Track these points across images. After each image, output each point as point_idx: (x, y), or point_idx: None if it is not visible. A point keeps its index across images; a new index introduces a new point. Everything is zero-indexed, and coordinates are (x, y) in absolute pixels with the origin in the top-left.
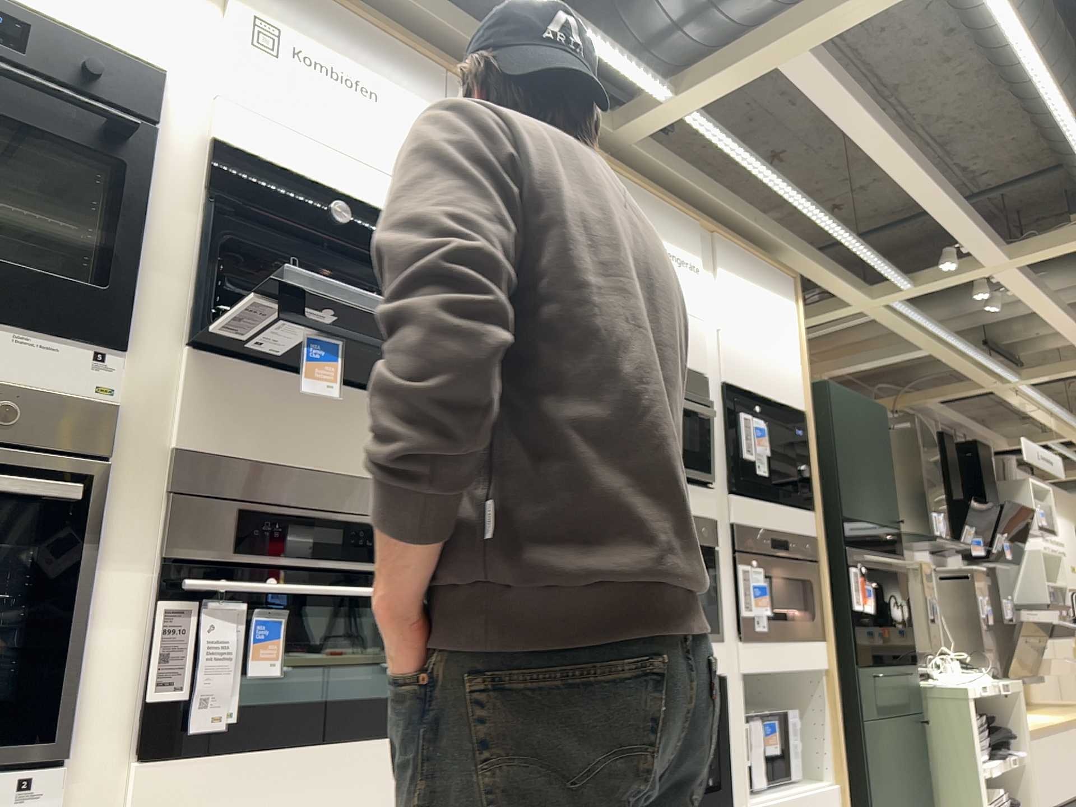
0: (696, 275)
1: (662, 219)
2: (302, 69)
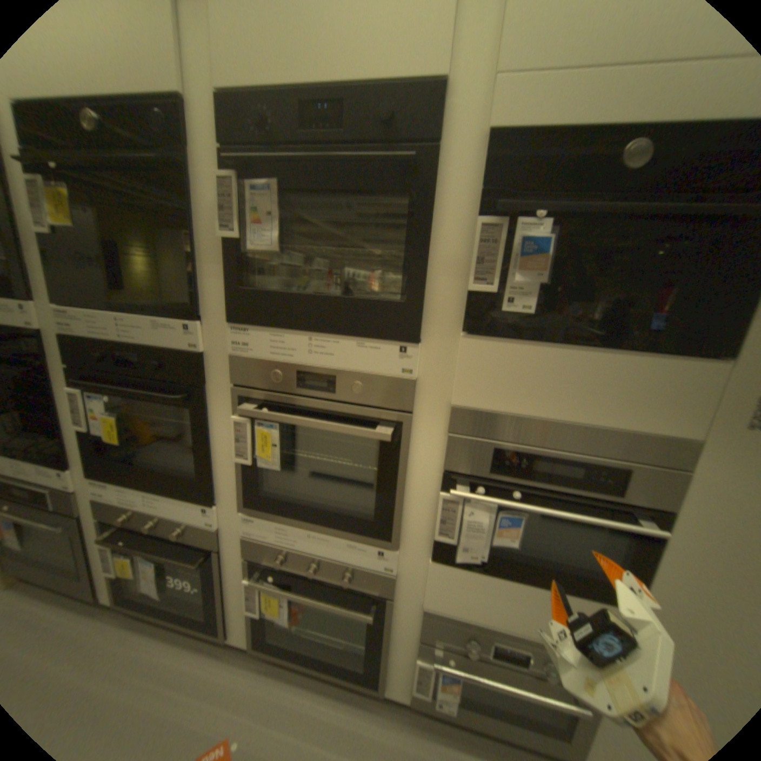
0: None
1: None
2: None
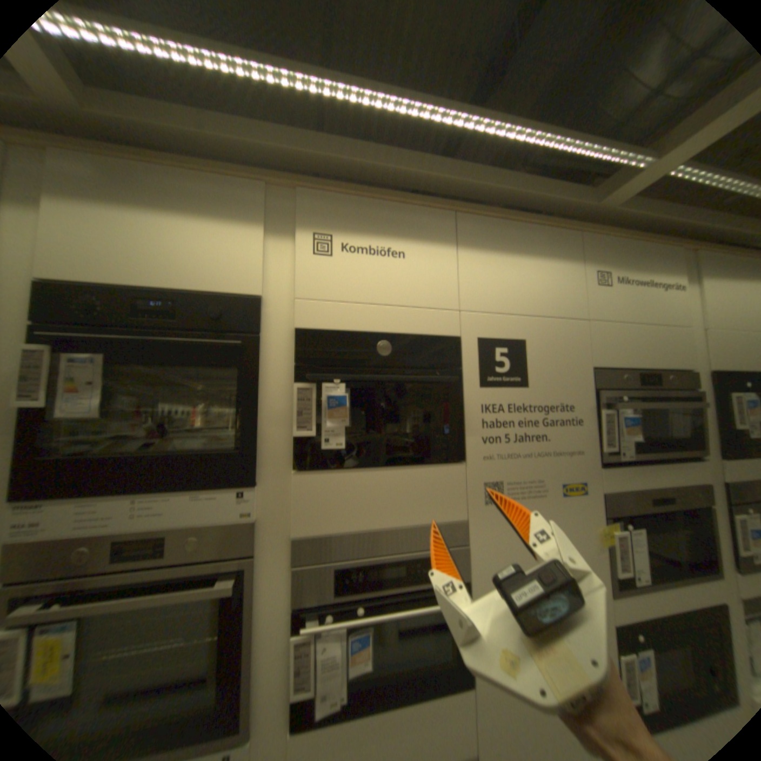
0: (683, 292)
1: (648, 257)
2: (347, 257)
